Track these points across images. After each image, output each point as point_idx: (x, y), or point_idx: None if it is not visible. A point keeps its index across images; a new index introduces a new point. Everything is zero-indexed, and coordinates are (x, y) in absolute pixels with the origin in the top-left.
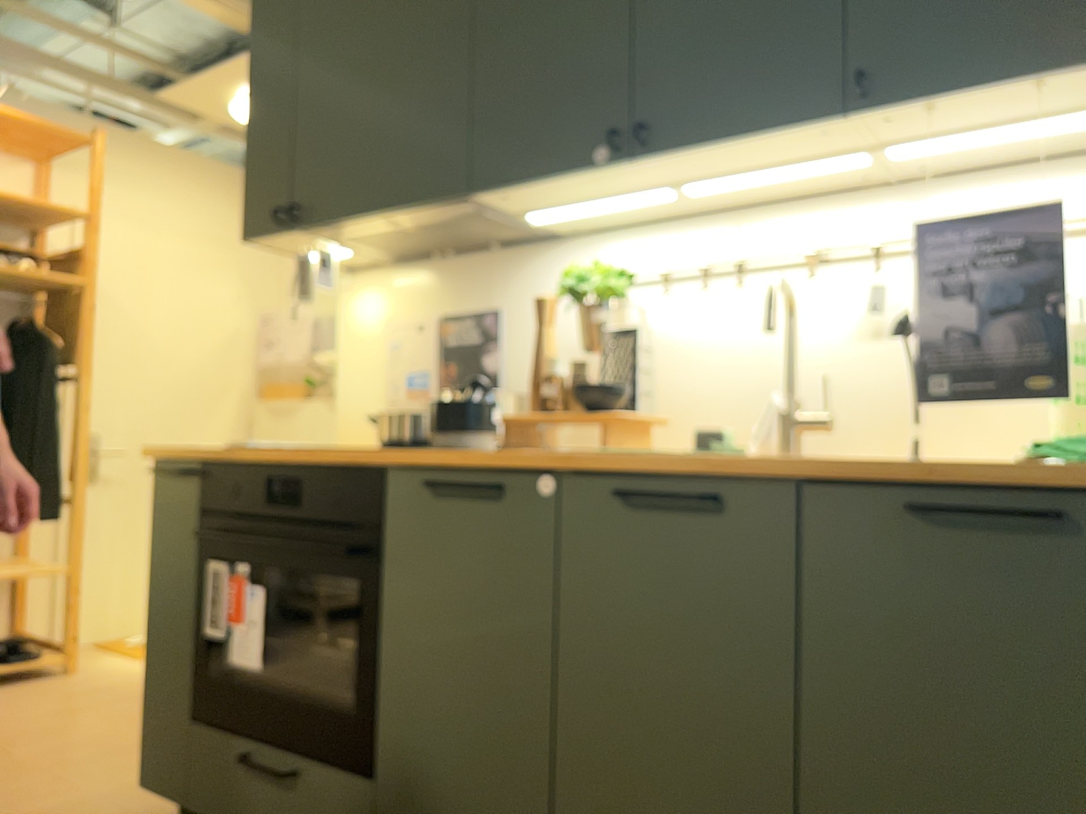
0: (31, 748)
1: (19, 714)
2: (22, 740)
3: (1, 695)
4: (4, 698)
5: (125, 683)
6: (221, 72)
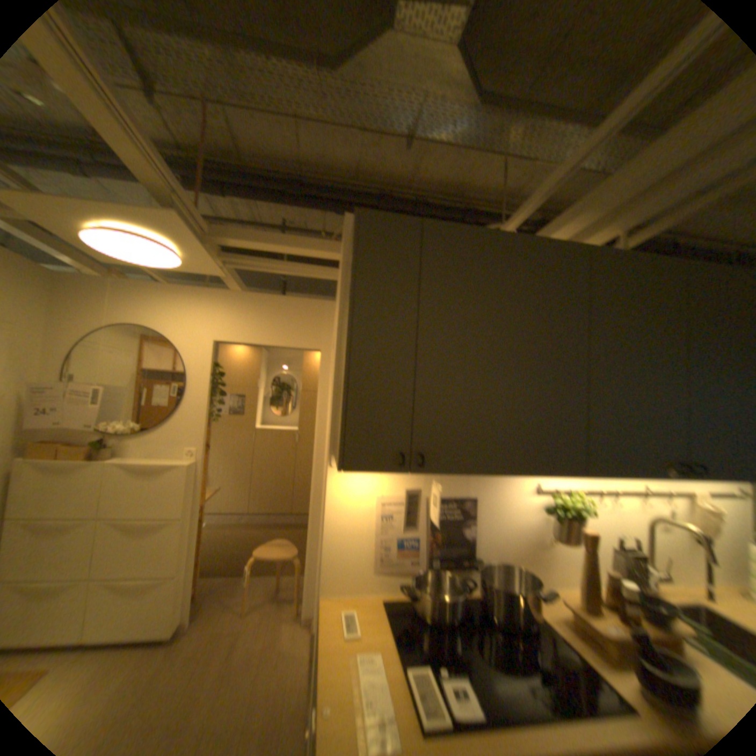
0: None
1: None
2: None
3: None
4: None
5: None
6: (104, 206)
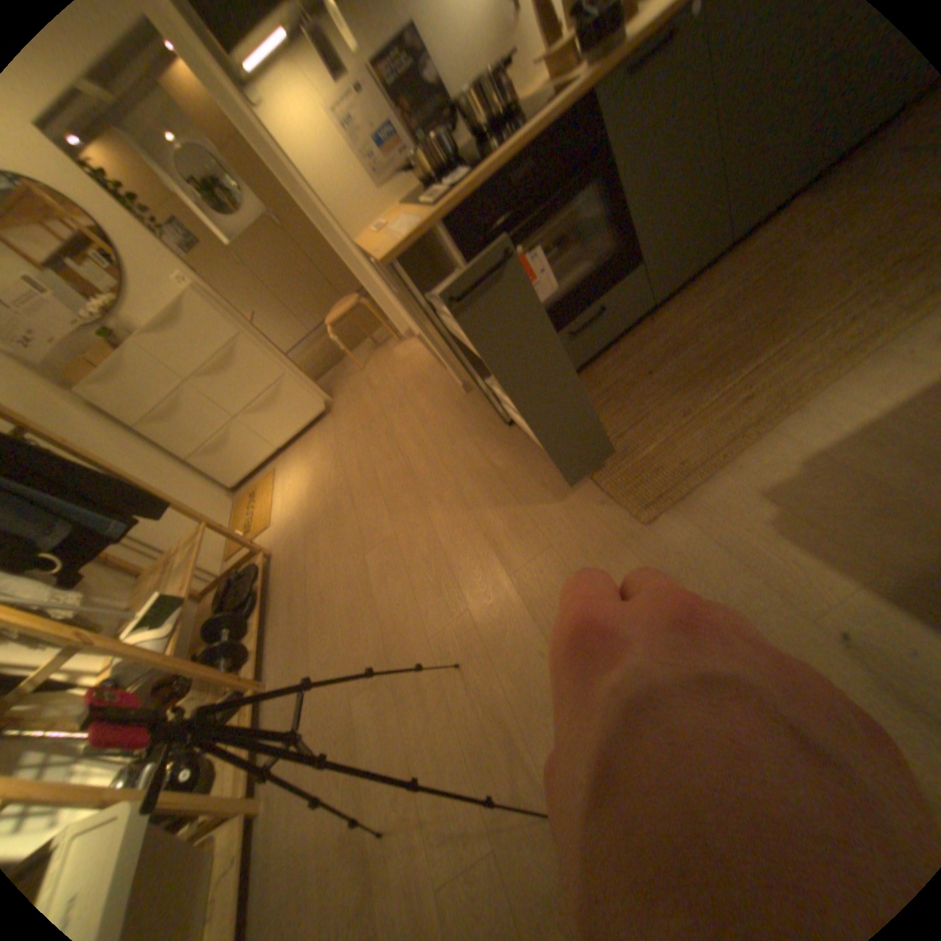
0: (379, 526)
1: (320, 554)
2: (364, 535)
3: (279, 579)
4: (286, 575)
5: (302, 516)
6: None
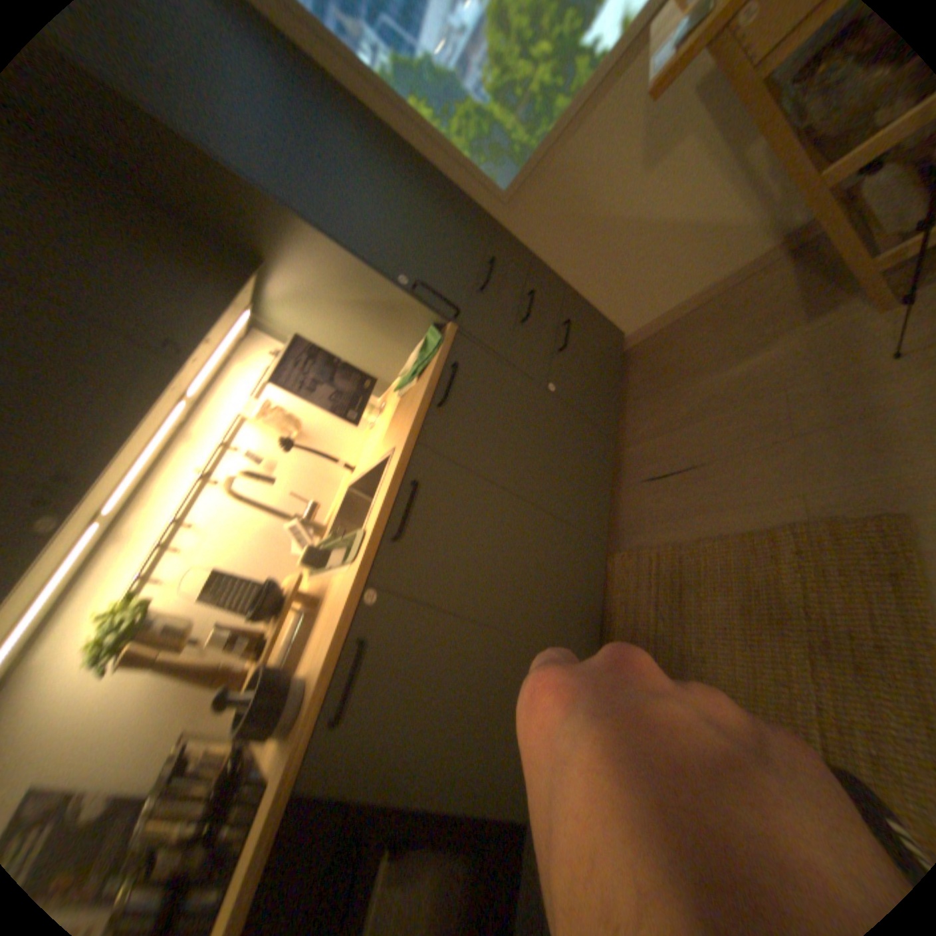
0: None
1: None
2: None
3: None
4: None
5: None
6: None
